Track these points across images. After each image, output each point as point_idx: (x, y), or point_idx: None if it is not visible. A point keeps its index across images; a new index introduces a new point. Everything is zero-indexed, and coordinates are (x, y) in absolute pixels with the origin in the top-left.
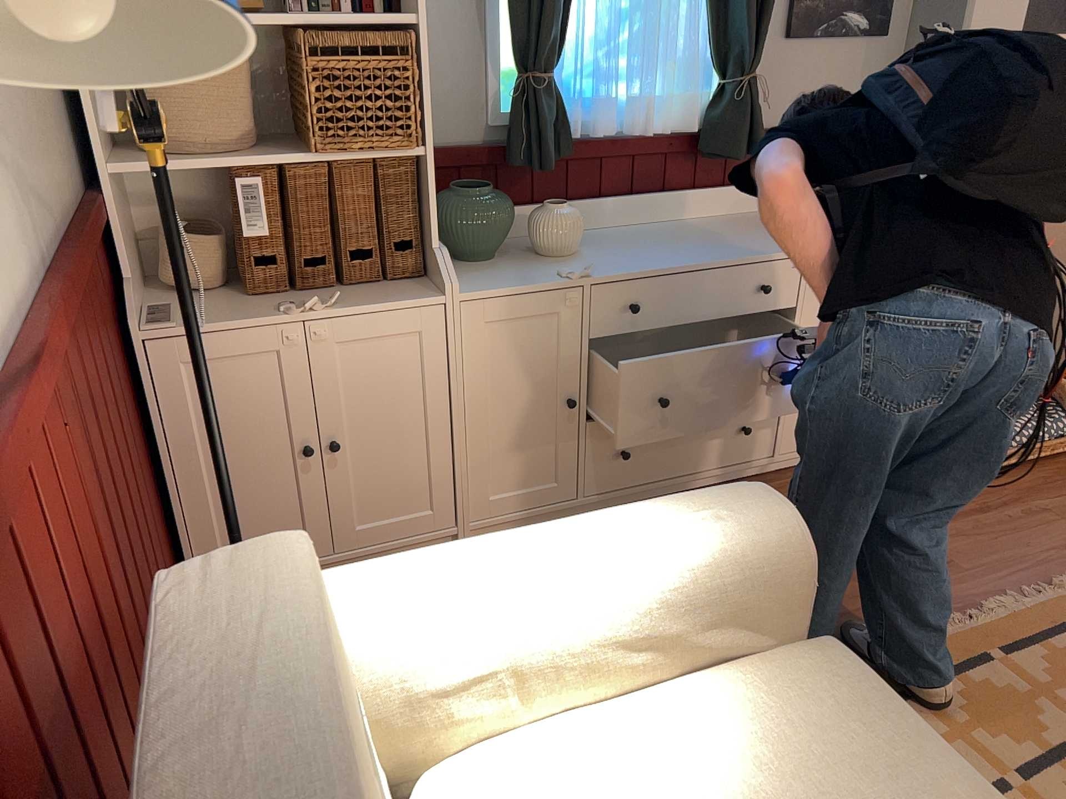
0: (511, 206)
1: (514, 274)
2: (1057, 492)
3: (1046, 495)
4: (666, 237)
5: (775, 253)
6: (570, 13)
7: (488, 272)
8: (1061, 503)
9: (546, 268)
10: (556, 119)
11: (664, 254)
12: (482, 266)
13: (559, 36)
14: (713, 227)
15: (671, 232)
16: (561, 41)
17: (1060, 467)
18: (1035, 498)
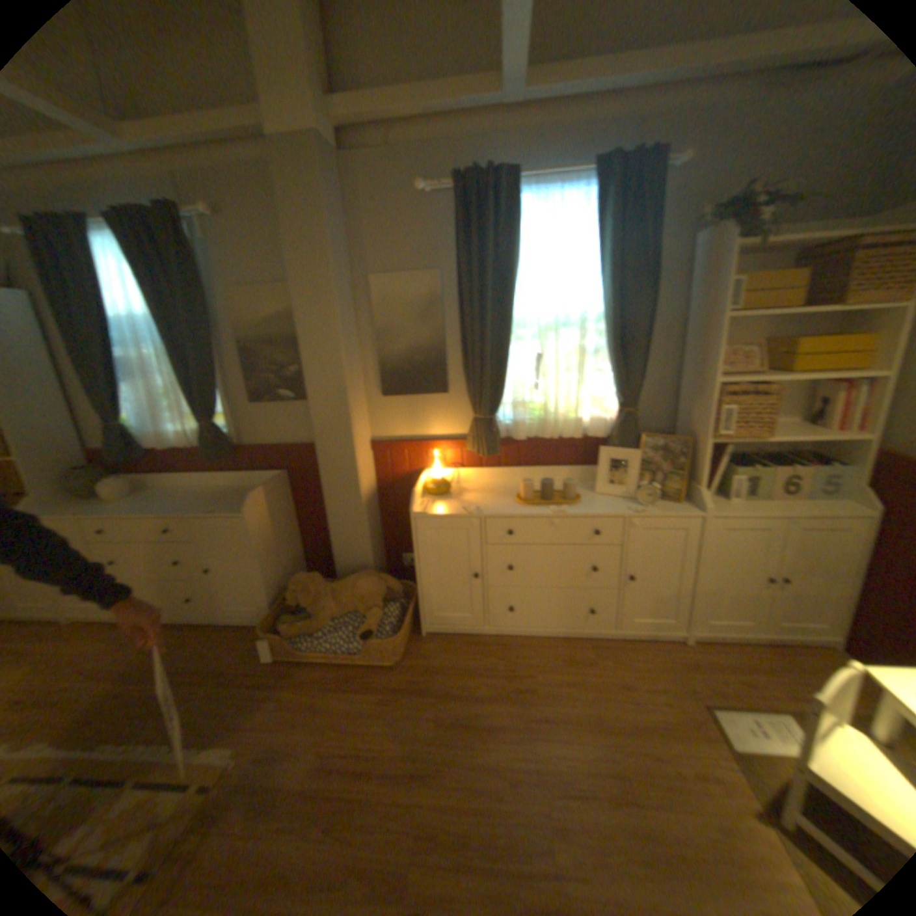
0: (92, 479)
1: (67, 511)
2: (311, 692)
3: (301, 692)
4: (174, 497)
5: (173, 515)
6: (119, 399)
7: (68, 507)
8: (296, 701)
9: (85, 509)
10: (122, 442)
11: (138, 508)
12: (76, 504)
13: (108, 410)
14: (210, 493)
15: (187, 494)
16: (114, 411)
17: (348, 675)
18: (291, 692)
